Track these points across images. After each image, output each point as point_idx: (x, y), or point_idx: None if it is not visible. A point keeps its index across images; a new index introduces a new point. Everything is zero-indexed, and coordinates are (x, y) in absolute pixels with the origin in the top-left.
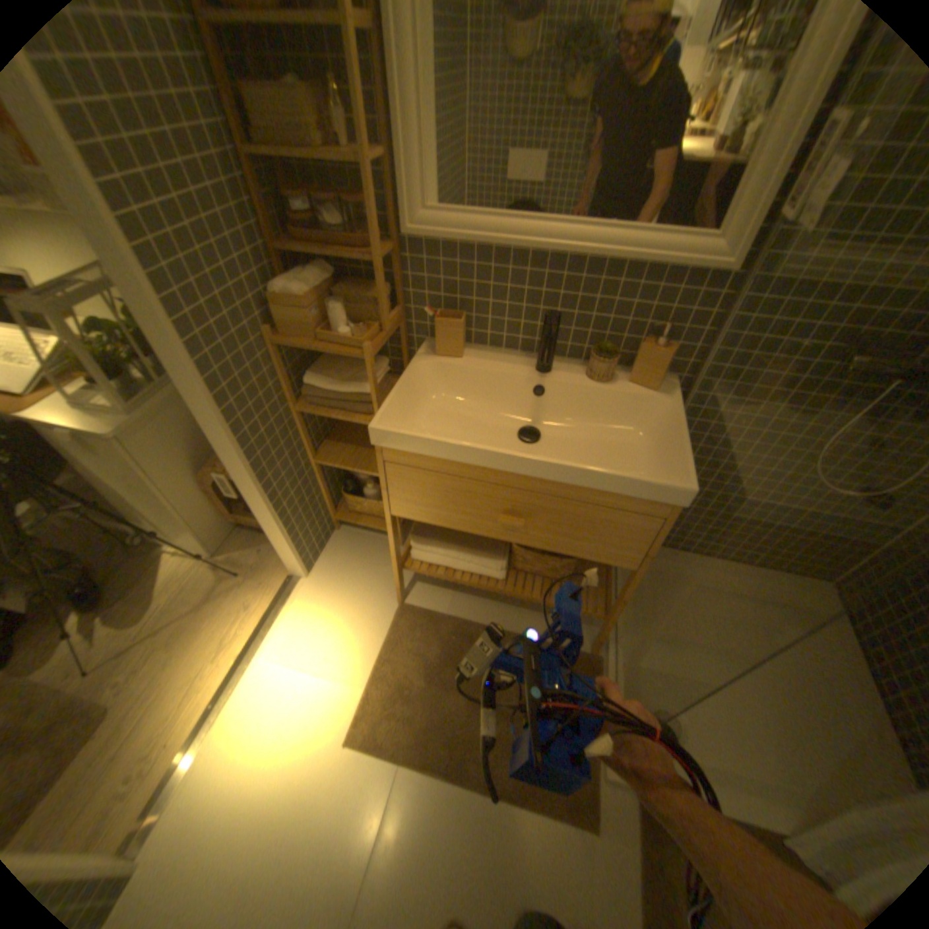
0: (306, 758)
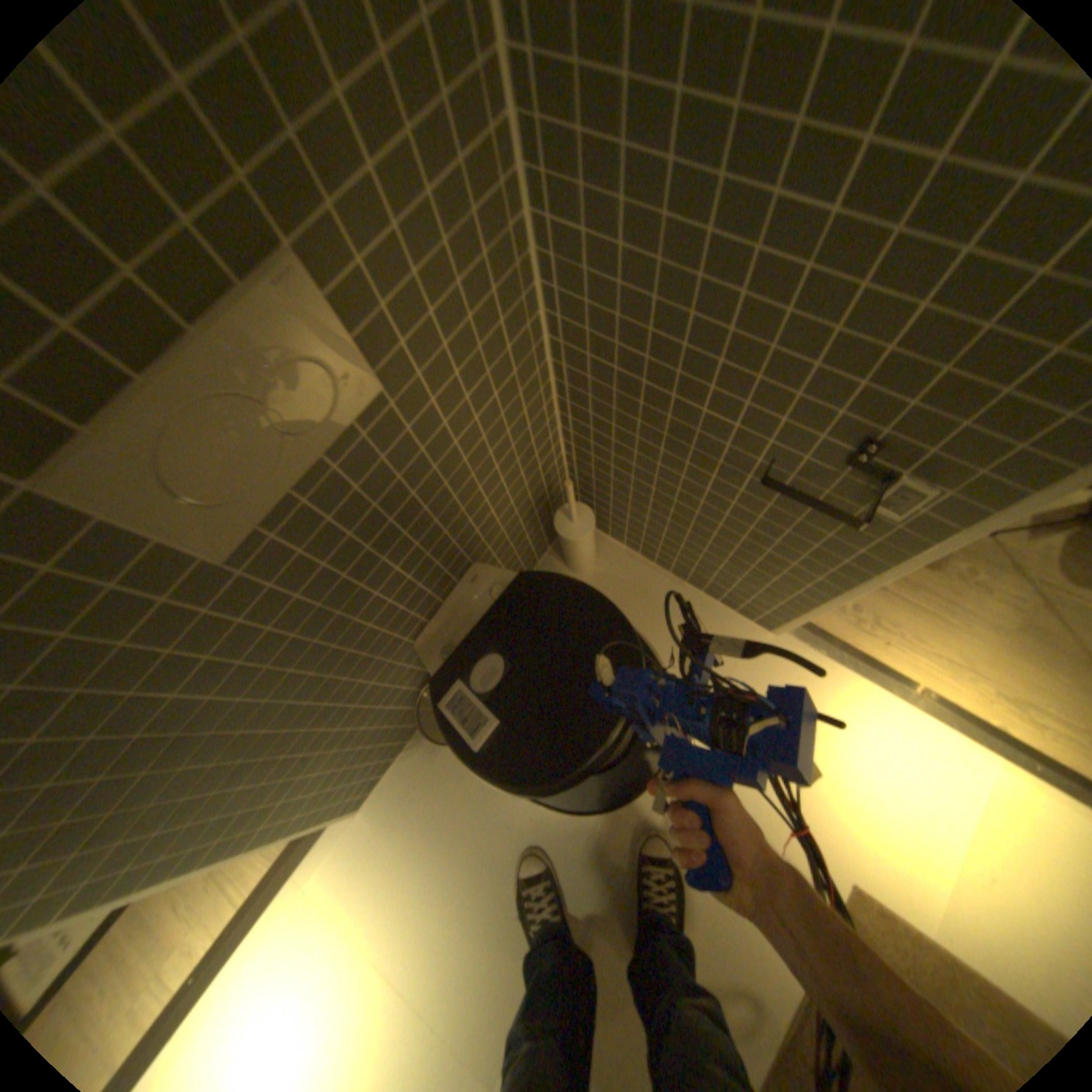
0: (850, 835)
